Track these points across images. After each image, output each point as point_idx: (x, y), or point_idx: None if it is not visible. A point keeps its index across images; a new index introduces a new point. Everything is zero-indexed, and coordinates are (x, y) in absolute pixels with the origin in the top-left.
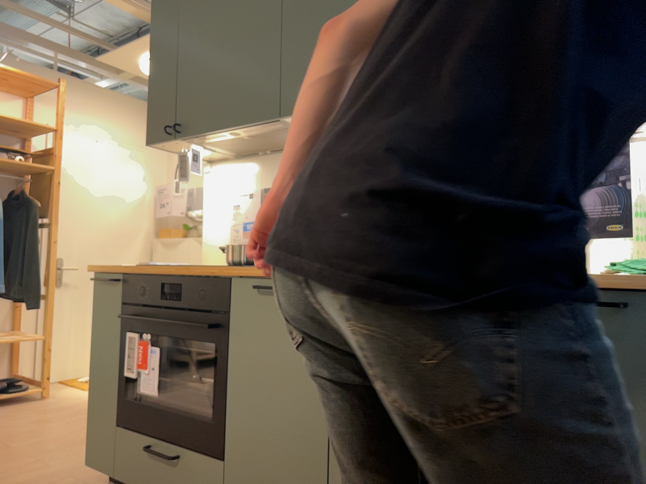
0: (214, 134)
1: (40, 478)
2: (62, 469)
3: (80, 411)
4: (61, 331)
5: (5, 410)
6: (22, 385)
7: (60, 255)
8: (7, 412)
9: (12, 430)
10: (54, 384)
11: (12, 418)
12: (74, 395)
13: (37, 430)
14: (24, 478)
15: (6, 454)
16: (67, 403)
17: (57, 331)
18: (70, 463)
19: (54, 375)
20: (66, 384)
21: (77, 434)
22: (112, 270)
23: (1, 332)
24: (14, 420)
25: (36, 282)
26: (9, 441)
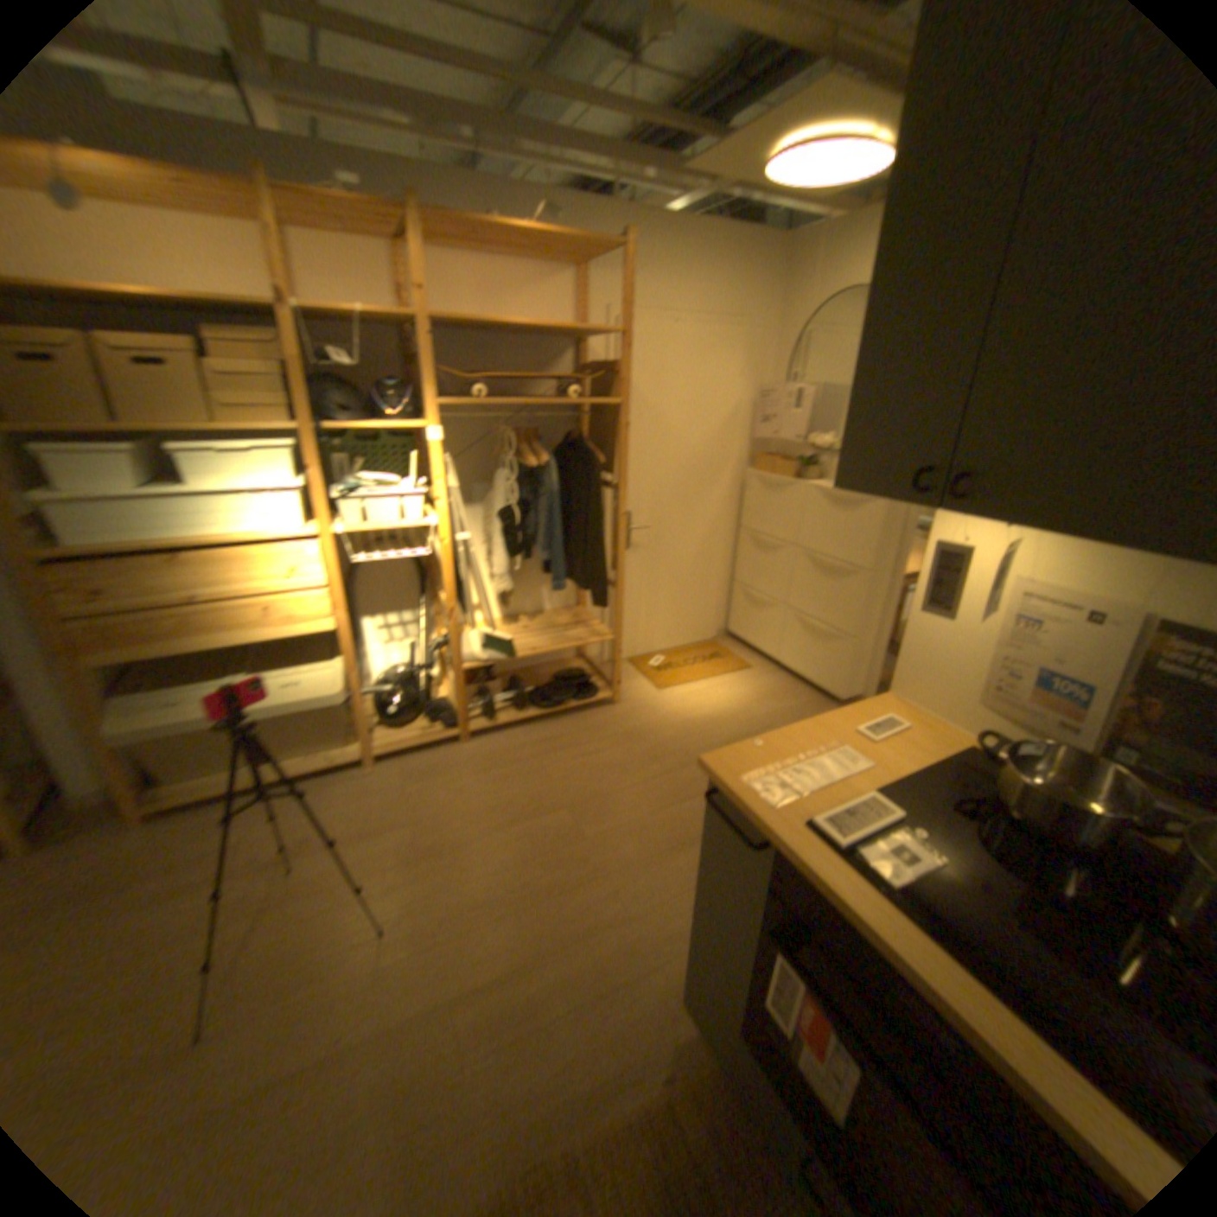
0: (1118, 538)
1: (626, 951)
2: (651, 930)
3: (659, 749)
4: (631, 602)
5: (579, 724)
6: (594, 683)
7: (629, 509)
8: (580, 729)
9: (588, 781)
10: (626, 662)
11: (587, 746)
12: (649, 699)
13: (614, 793)
14: (607, 940)
15: (584, 855)
16: (644, 720)
17: (627, 603)
18: (660, 913)
19: (626, 652)
20: (639, 668)
21: (661, 820)
22: (754, 817)
23: (568, 610)
24: (589, 753)
25: (603, 574)
26: (586, 815)
